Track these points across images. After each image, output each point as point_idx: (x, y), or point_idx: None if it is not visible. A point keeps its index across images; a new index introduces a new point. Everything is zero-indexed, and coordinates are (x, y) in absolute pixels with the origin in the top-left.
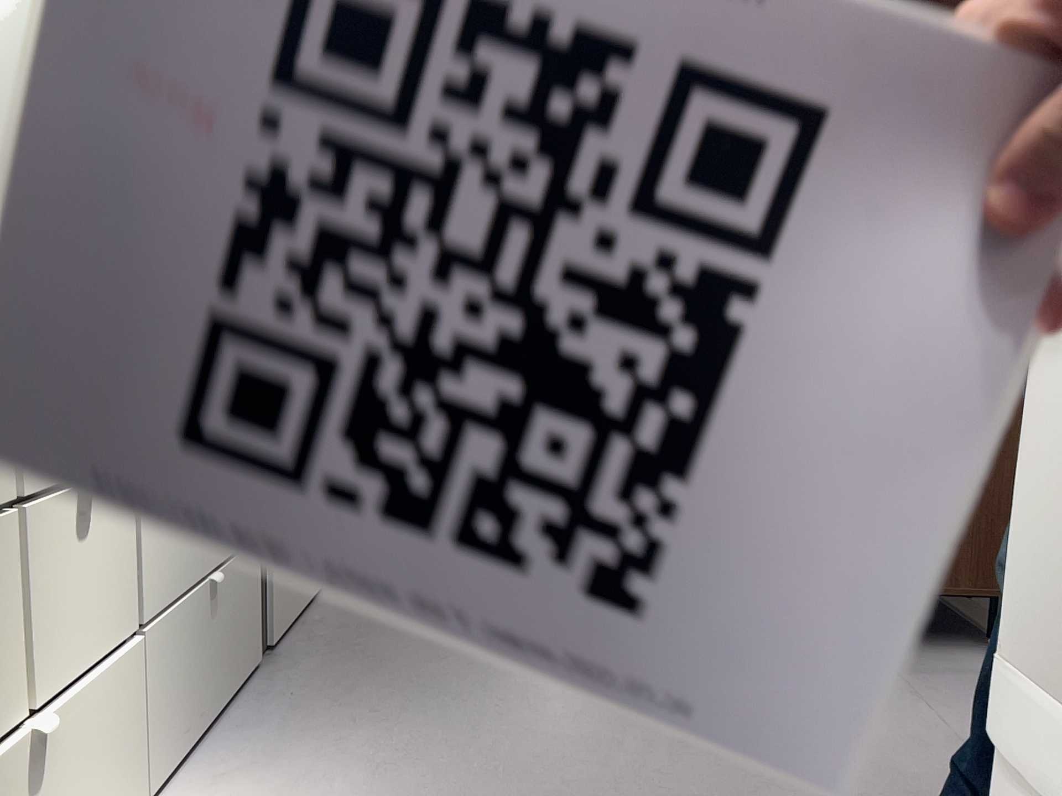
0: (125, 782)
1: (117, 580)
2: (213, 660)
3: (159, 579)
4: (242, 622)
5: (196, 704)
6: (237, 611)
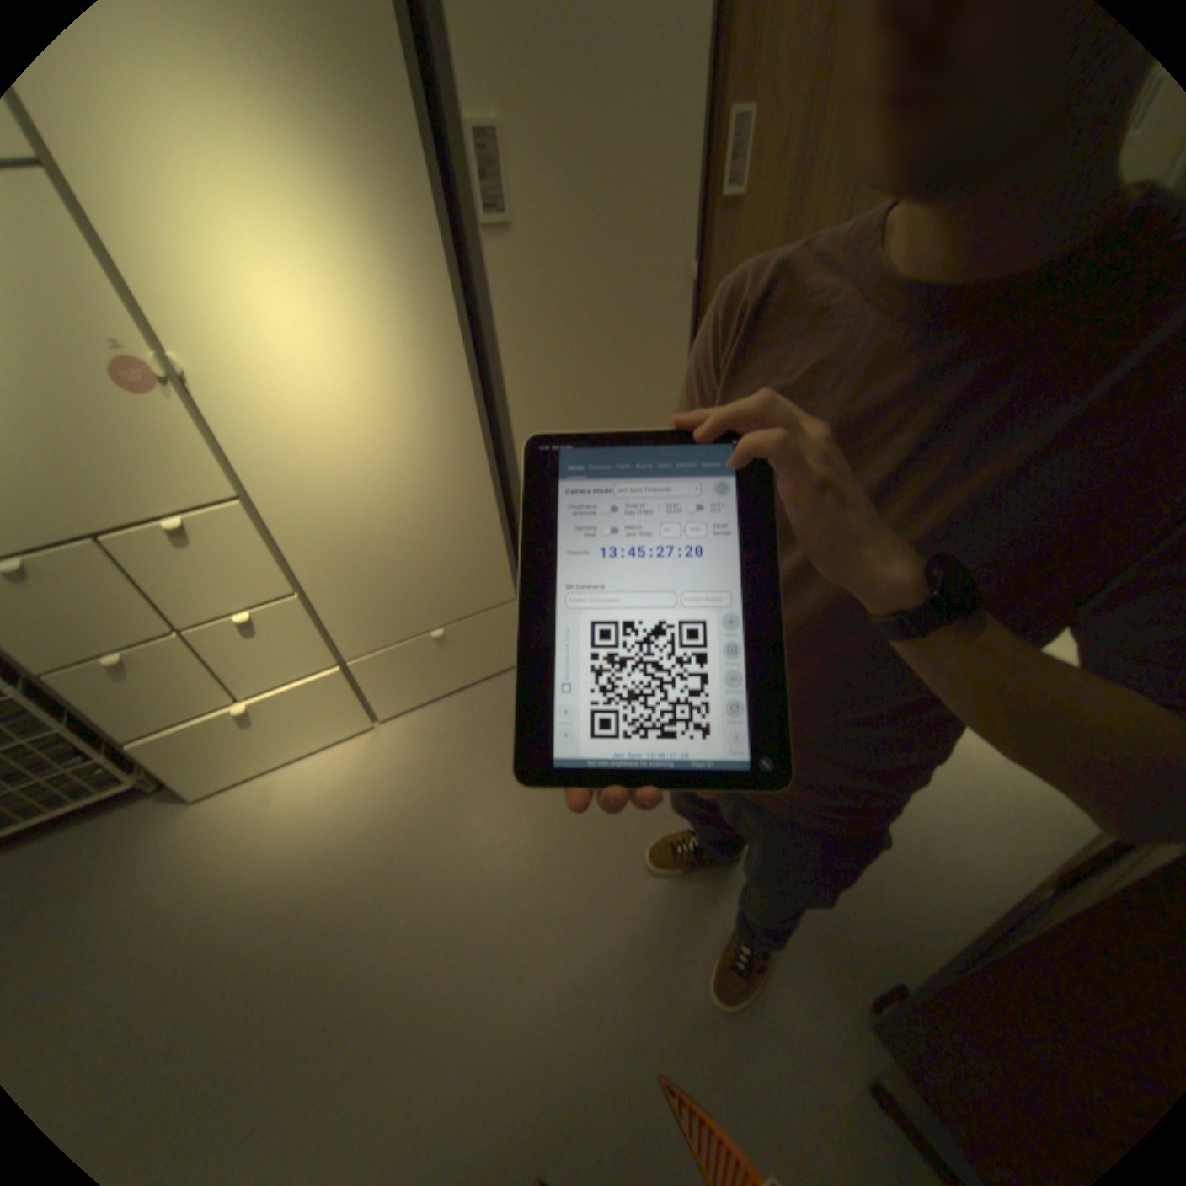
0: (354, 715)
1: (311, 646)
2: (452, 666)
3: (366, 639)
4: (494, 645)
5: (431, 685)
6: (487, 641)
